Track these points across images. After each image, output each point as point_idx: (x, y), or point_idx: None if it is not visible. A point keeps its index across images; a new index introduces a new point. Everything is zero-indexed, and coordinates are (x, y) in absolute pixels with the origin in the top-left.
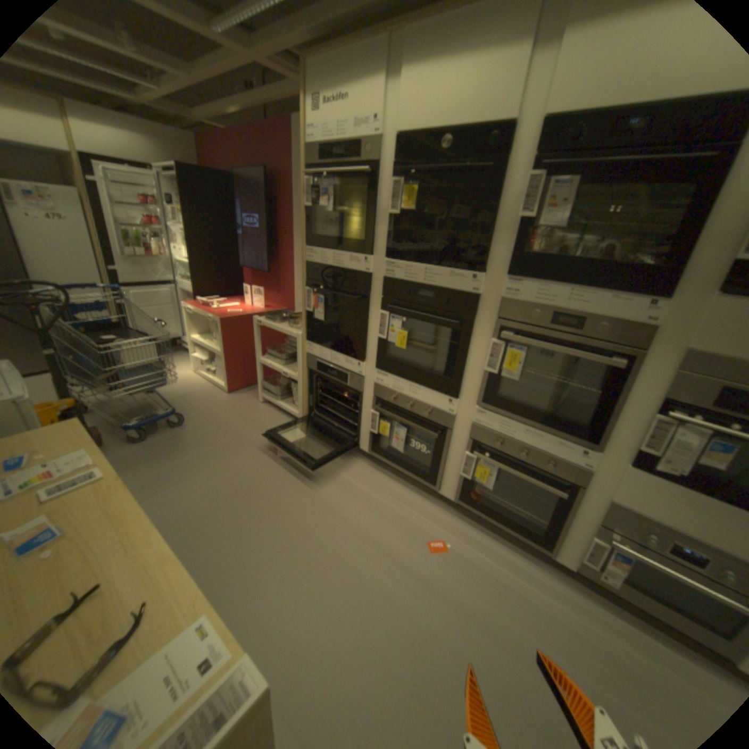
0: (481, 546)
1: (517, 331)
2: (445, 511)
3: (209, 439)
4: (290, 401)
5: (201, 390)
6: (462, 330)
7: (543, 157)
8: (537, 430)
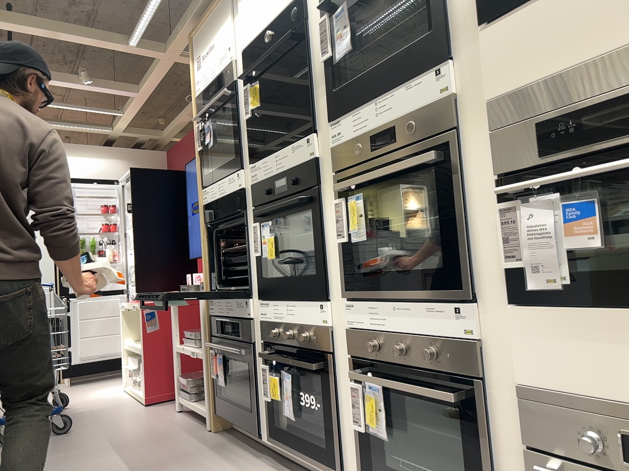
0: None
1: (350, 176)
2: None
3: (88, 442)
4: (202, 395)
5: (119, 402)
6: (311, 203)
7: (322, 5)
8: (403, 301)
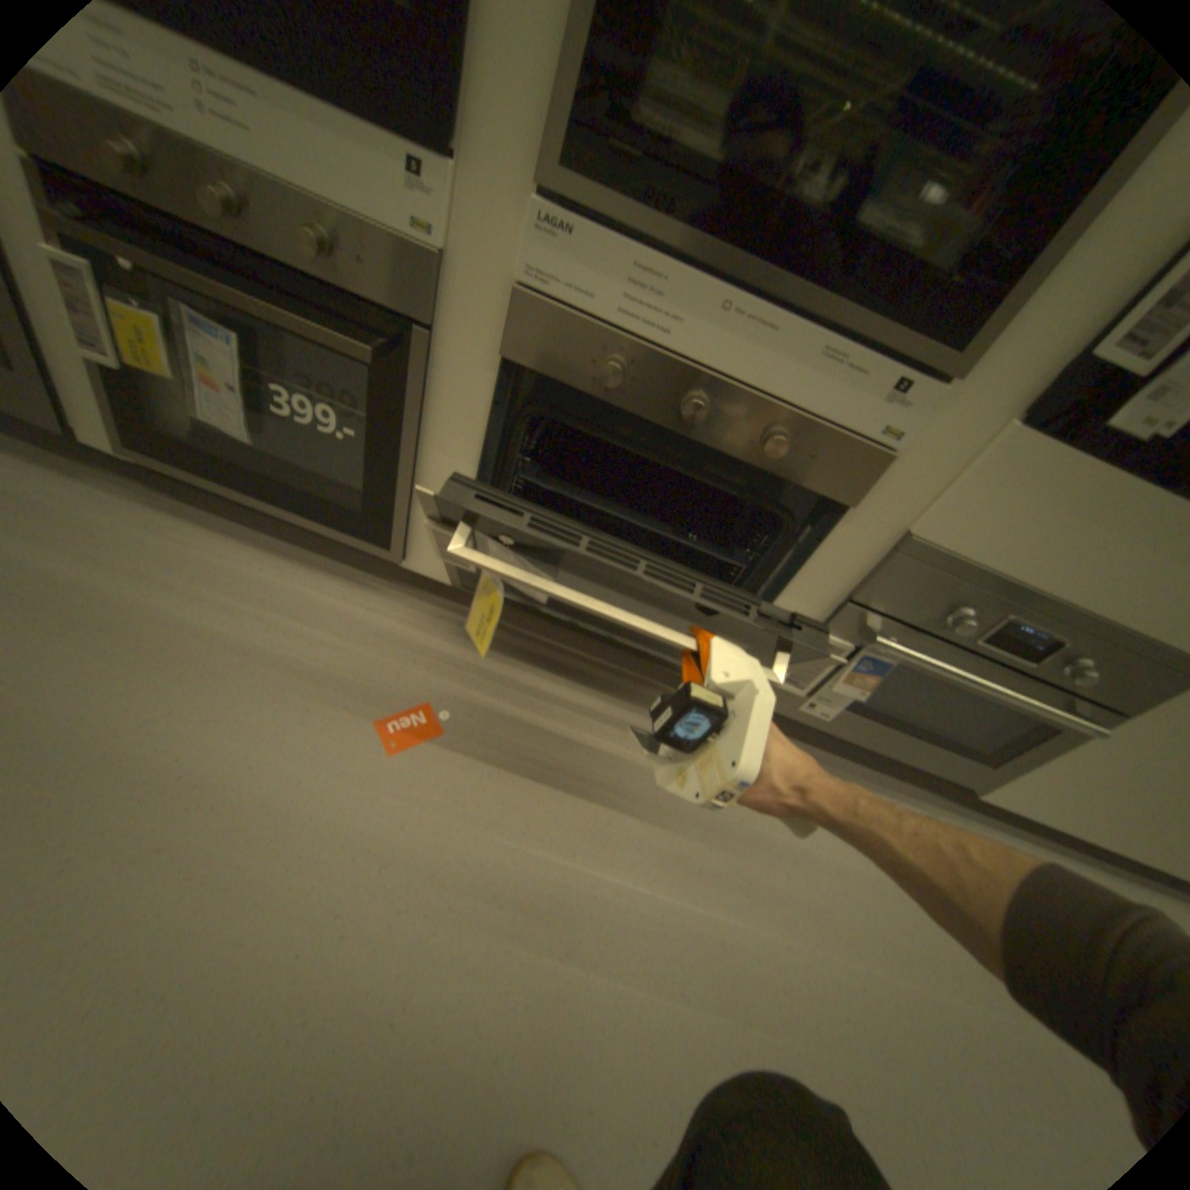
0: (532, 684)
1: None
2: (426, 607)
3: None
4: None
5: None
6: None
7: None
8: (765, 296)
